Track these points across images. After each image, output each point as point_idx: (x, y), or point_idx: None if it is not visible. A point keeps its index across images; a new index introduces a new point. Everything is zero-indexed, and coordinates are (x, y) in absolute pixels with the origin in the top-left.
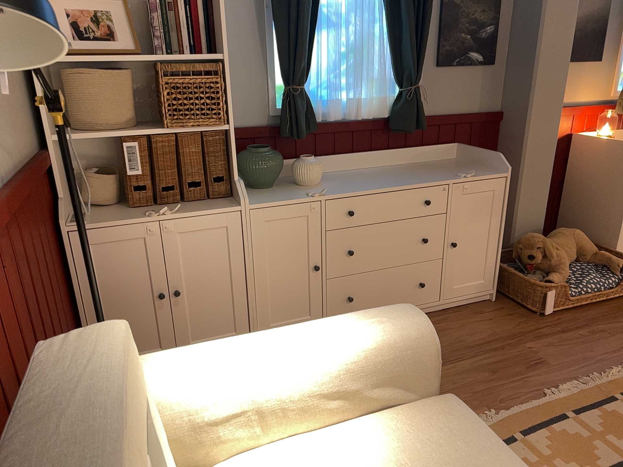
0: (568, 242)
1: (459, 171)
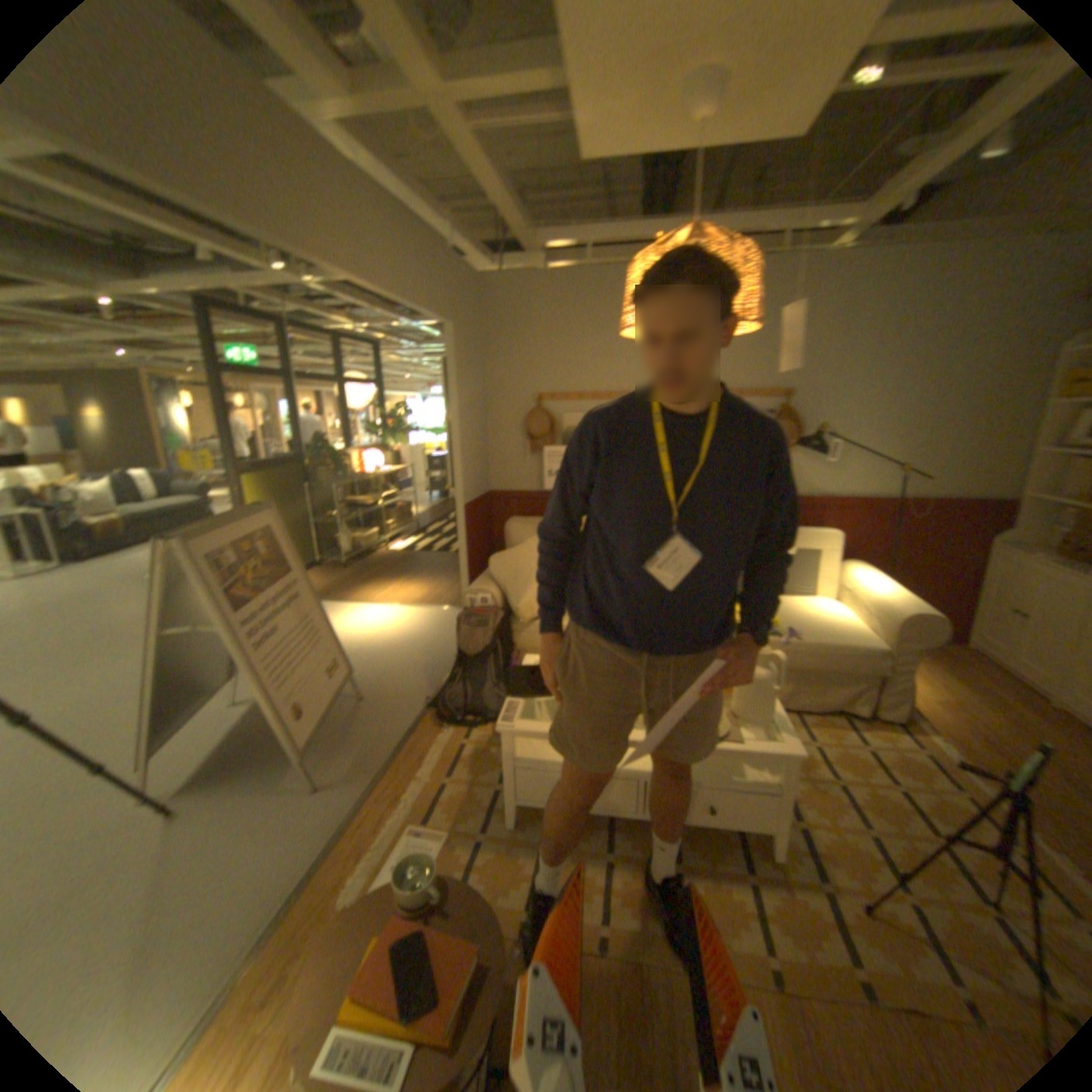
0: None
1: None
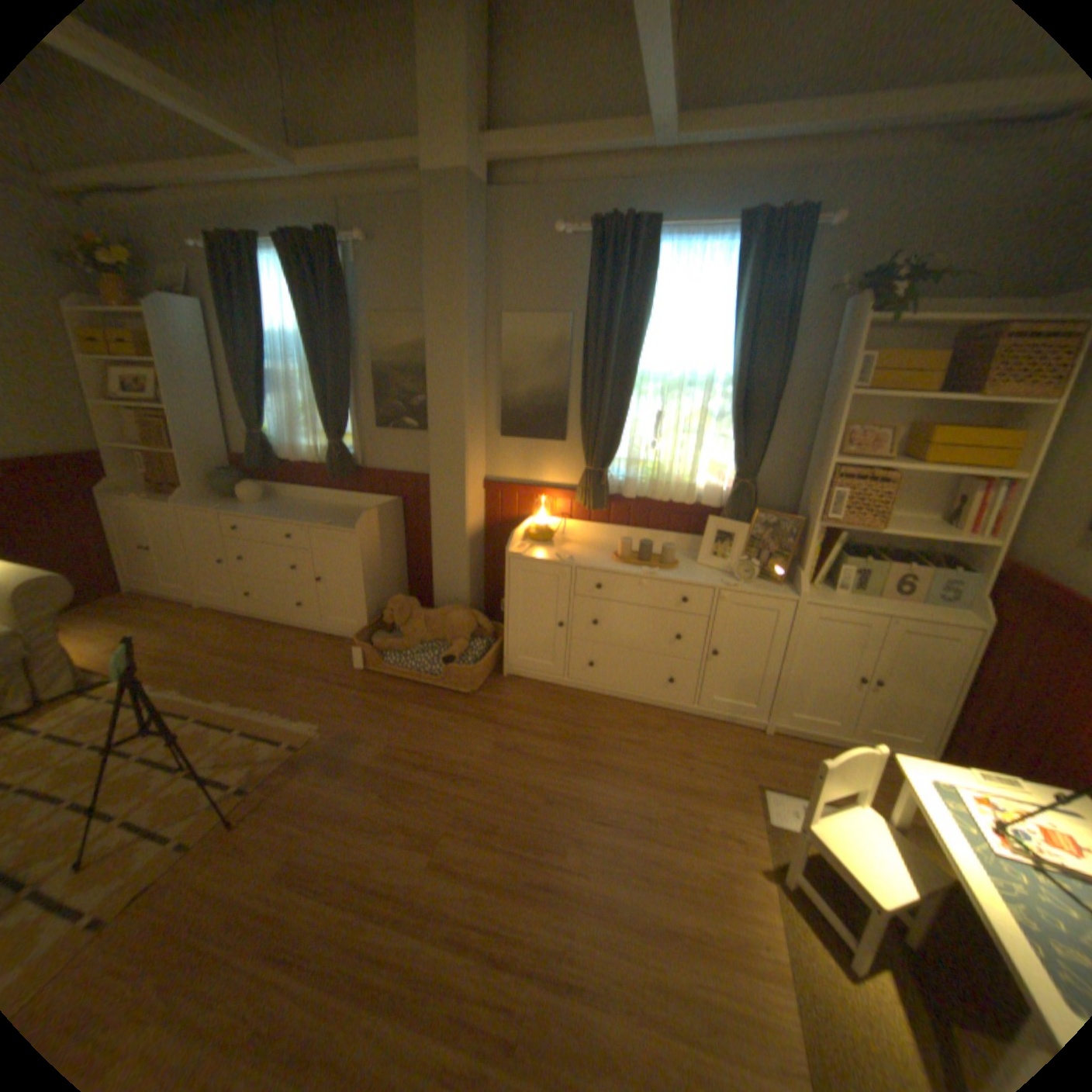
0: (440, 618)
1: (344, 521)
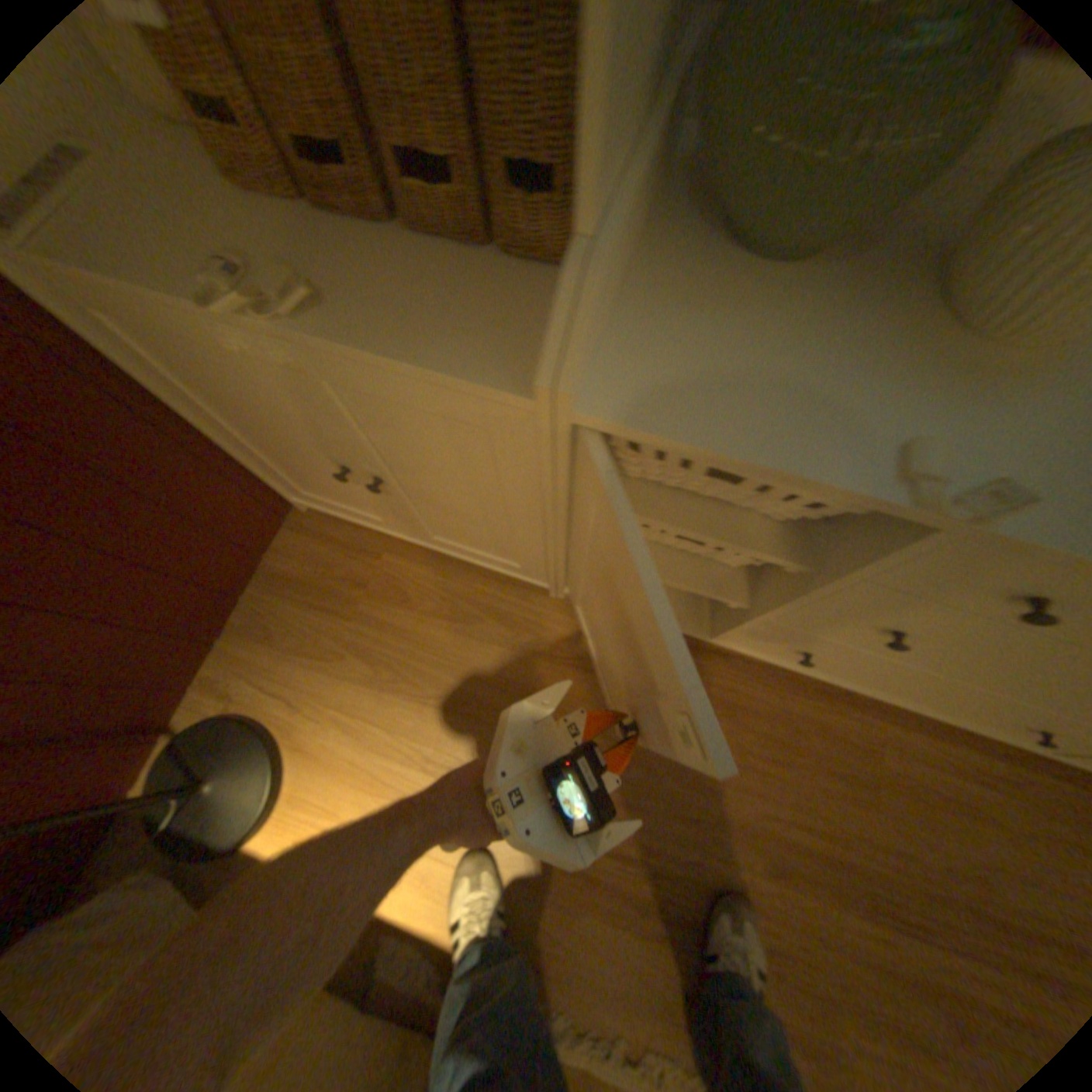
0: None
1: None
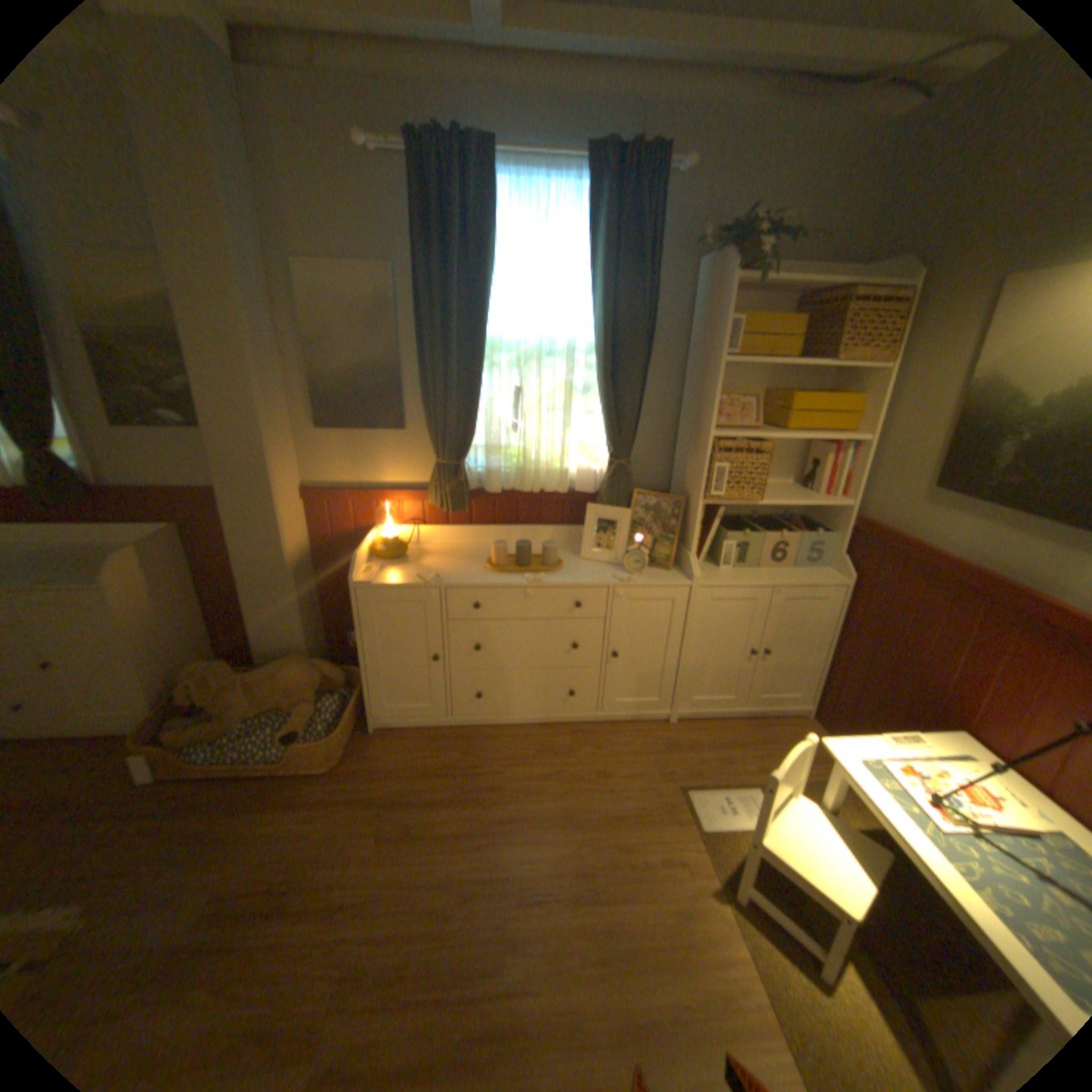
0: (267, 680)
1: (79, 570)
